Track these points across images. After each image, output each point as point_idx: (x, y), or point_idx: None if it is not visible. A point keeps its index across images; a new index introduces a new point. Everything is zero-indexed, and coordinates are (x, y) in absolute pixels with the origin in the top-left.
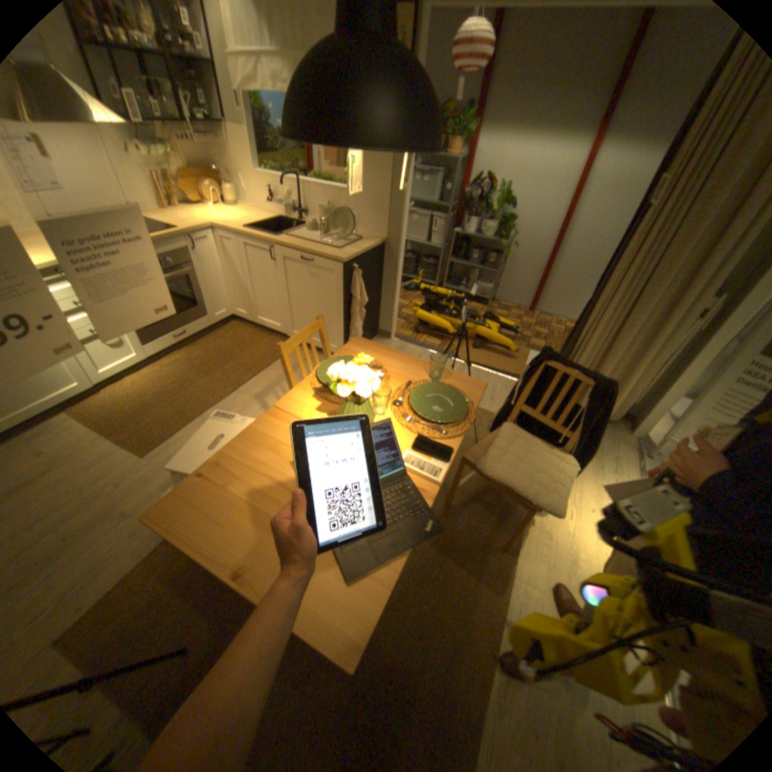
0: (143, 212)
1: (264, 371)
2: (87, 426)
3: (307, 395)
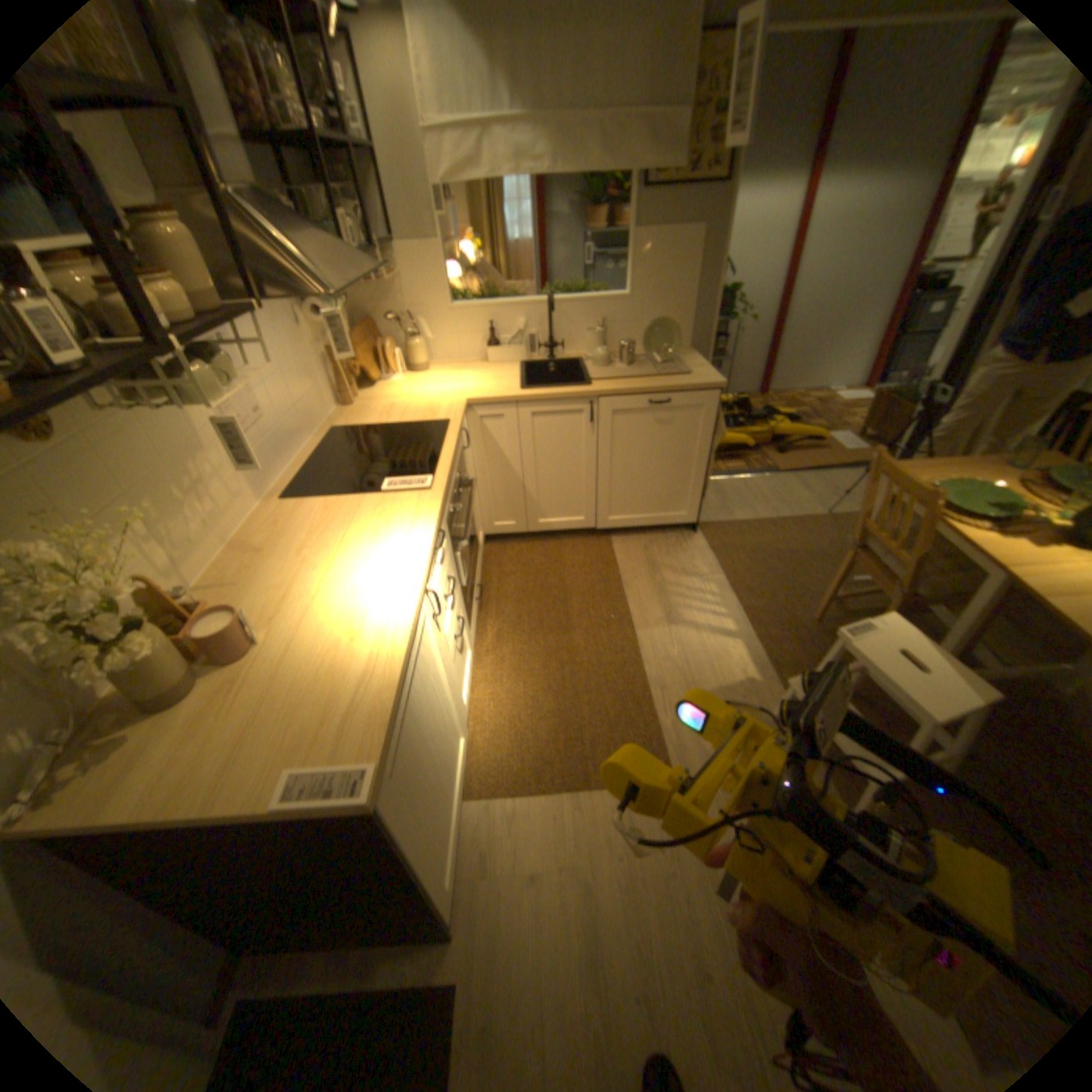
0: (333, 420)
1: (628, 587)
2: (535, 794)
3: (1001, 540)
